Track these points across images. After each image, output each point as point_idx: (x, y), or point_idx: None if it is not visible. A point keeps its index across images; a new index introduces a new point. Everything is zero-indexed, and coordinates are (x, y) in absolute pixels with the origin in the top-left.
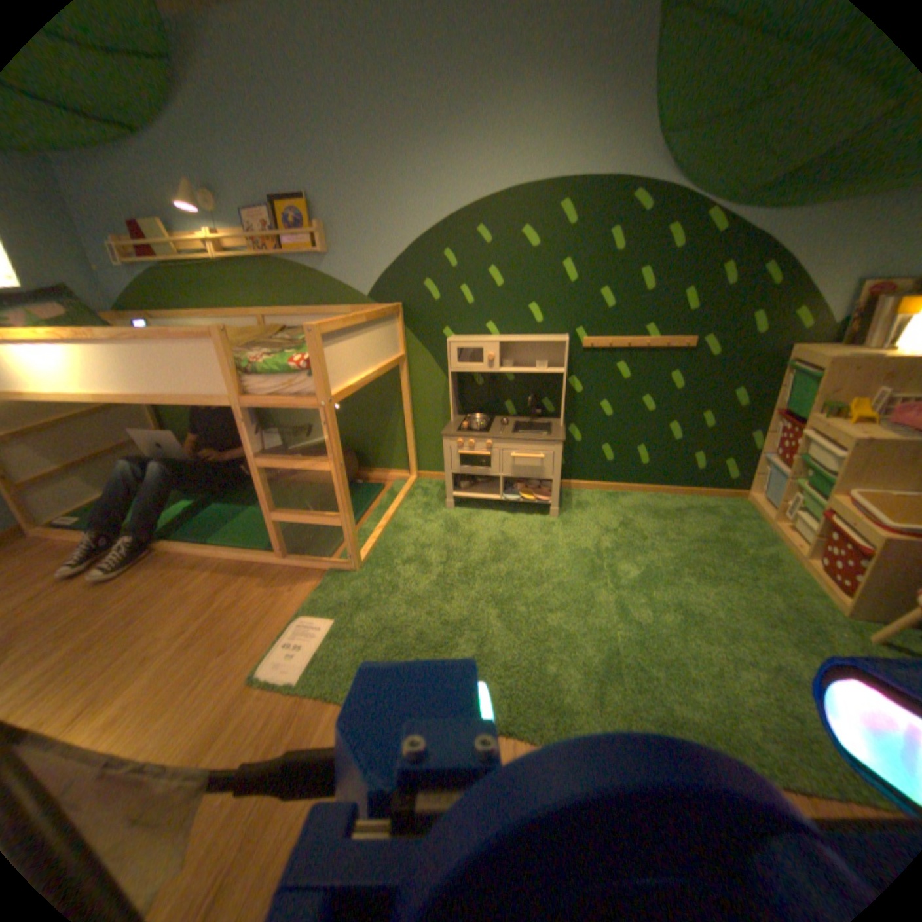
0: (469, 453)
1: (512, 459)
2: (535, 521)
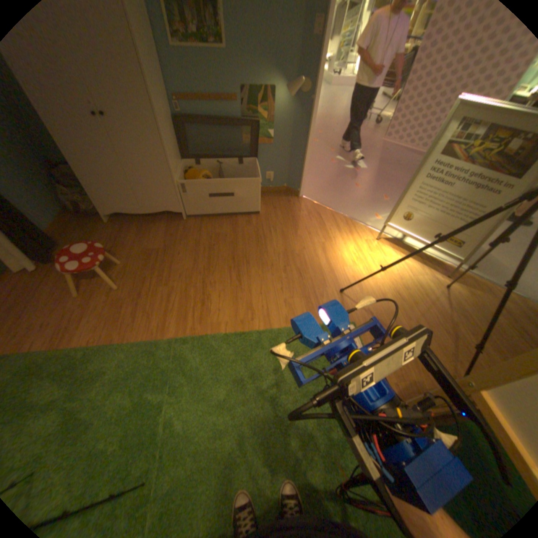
0: None
1: None
2: None
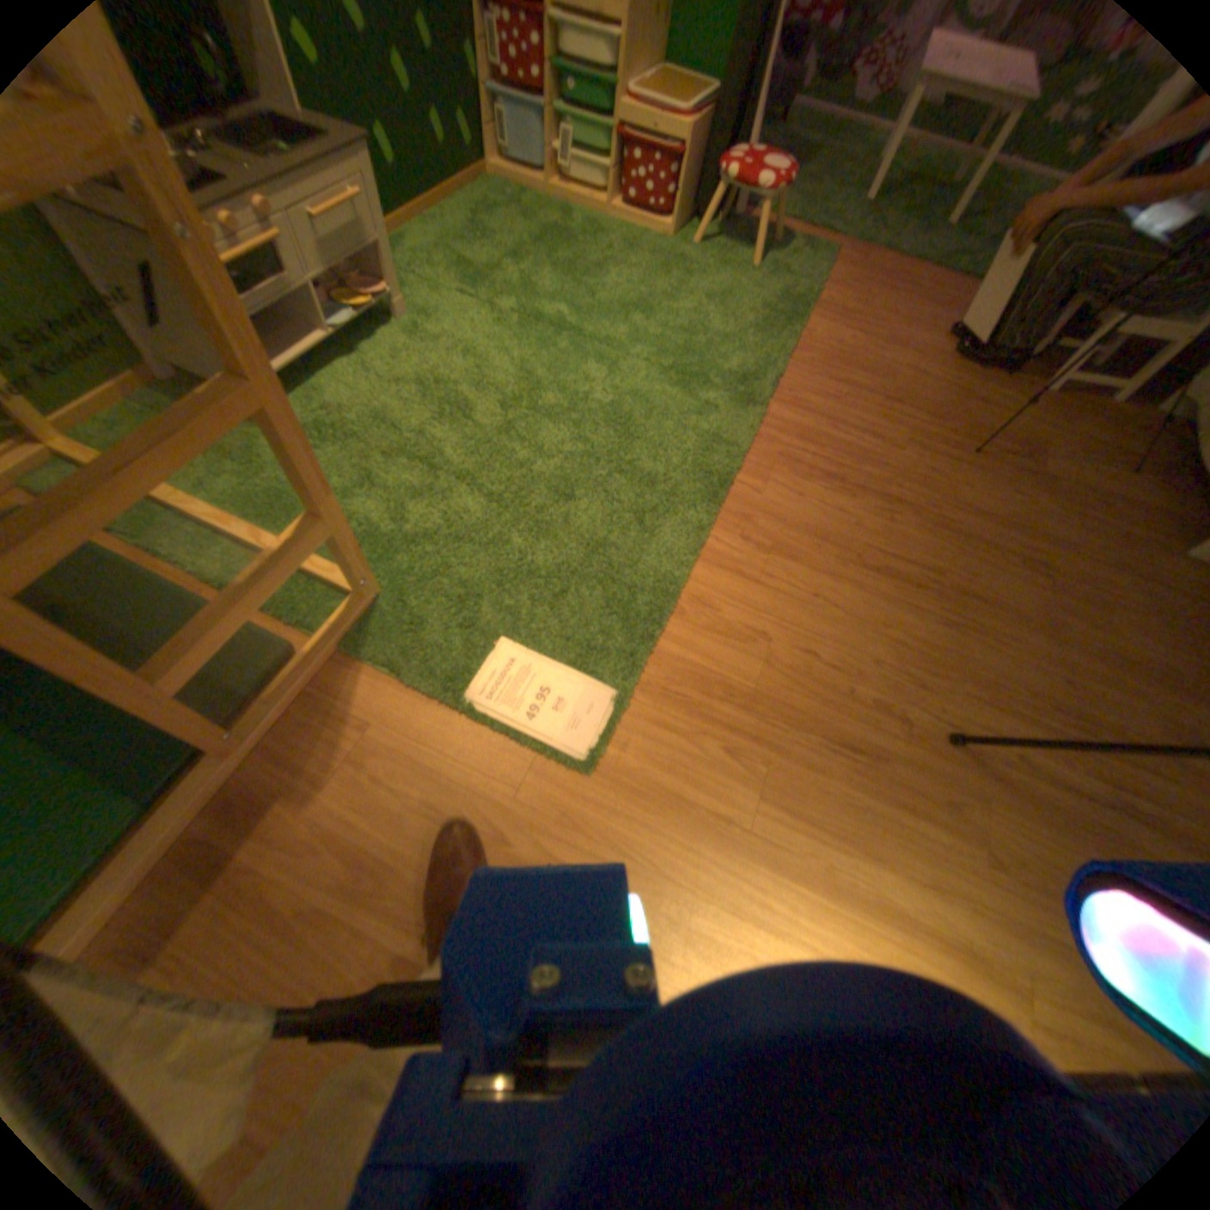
0: (239, 252)
1: (308, 225)
2: (395, 336)
